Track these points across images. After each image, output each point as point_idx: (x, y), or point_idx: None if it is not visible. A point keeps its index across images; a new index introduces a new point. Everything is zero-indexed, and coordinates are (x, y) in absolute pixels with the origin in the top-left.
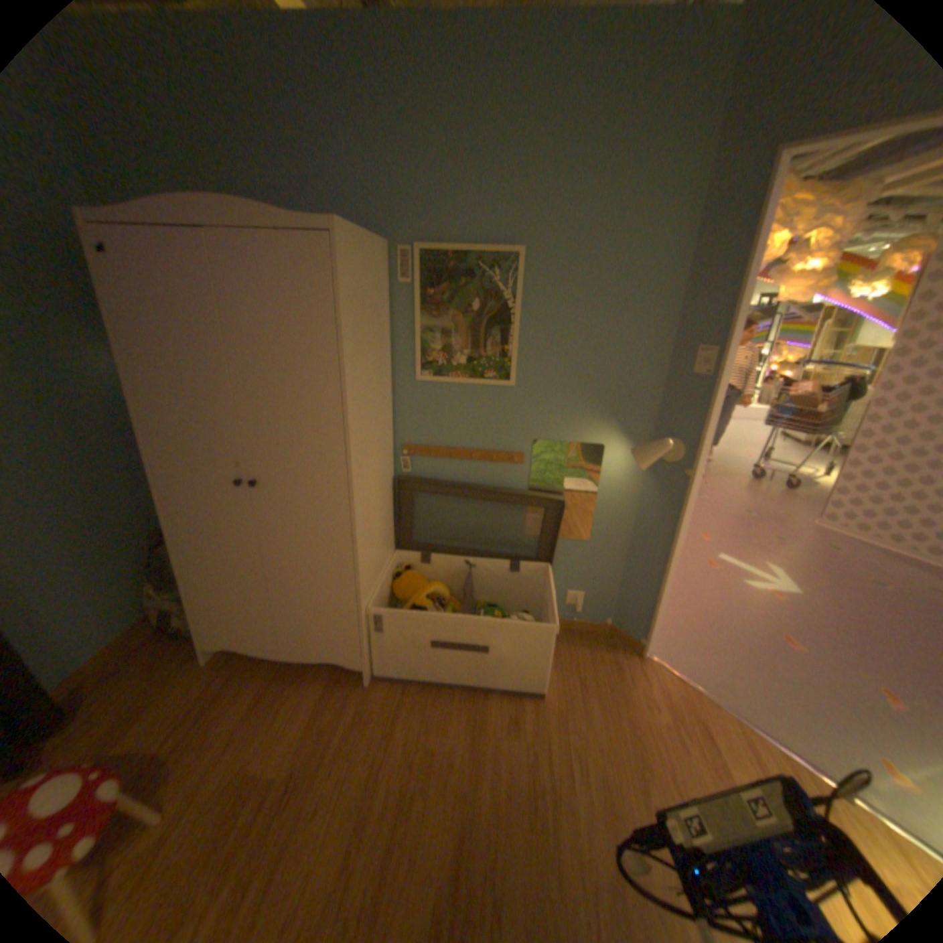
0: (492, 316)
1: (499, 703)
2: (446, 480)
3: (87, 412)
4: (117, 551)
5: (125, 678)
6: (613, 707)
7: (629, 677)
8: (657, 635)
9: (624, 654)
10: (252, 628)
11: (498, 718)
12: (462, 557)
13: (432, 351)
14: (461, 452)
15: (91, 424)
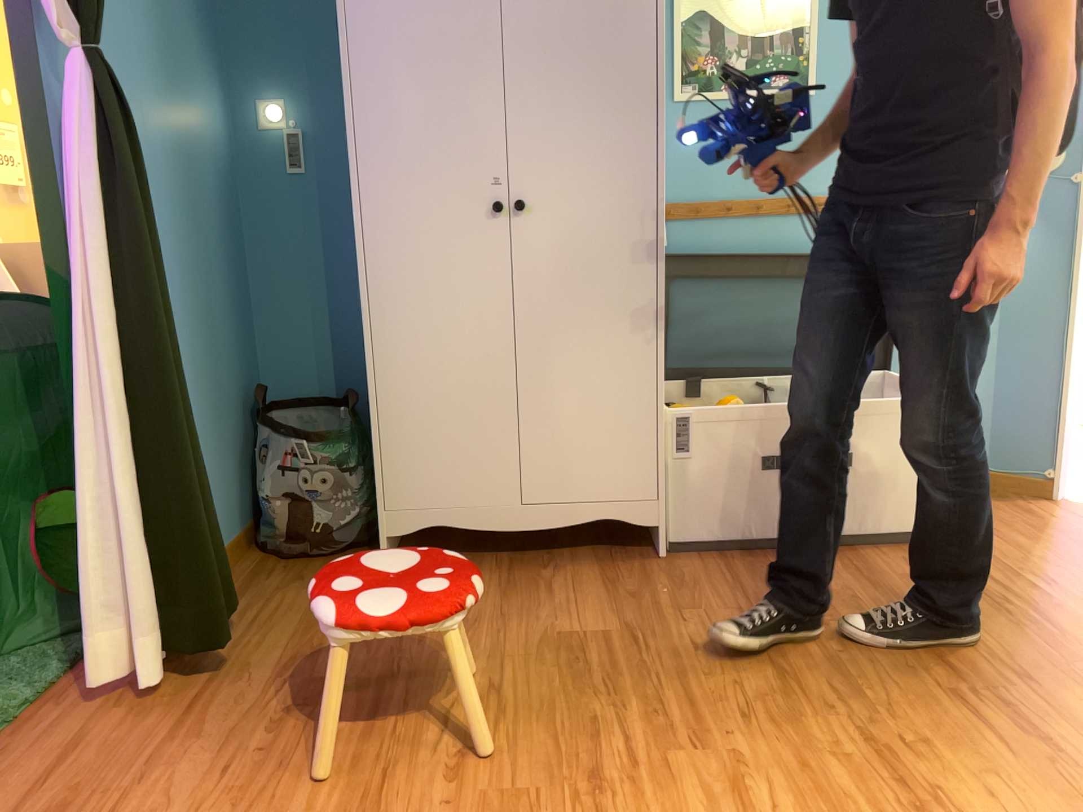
0: (779, 1)
1: (875, 553)
2: (718, 256)
3: (205, 174)
4: (223, 402)
5: (268, 589)
6: (1044, 540)
7: (1047, 517)
8: (1067, 464)
9: (1022, 502)
10: (478, 476)
11: (884, 564)
12: (756, 372)
13: (696, 58)
14: (742, 206)
15: (208, 192)
